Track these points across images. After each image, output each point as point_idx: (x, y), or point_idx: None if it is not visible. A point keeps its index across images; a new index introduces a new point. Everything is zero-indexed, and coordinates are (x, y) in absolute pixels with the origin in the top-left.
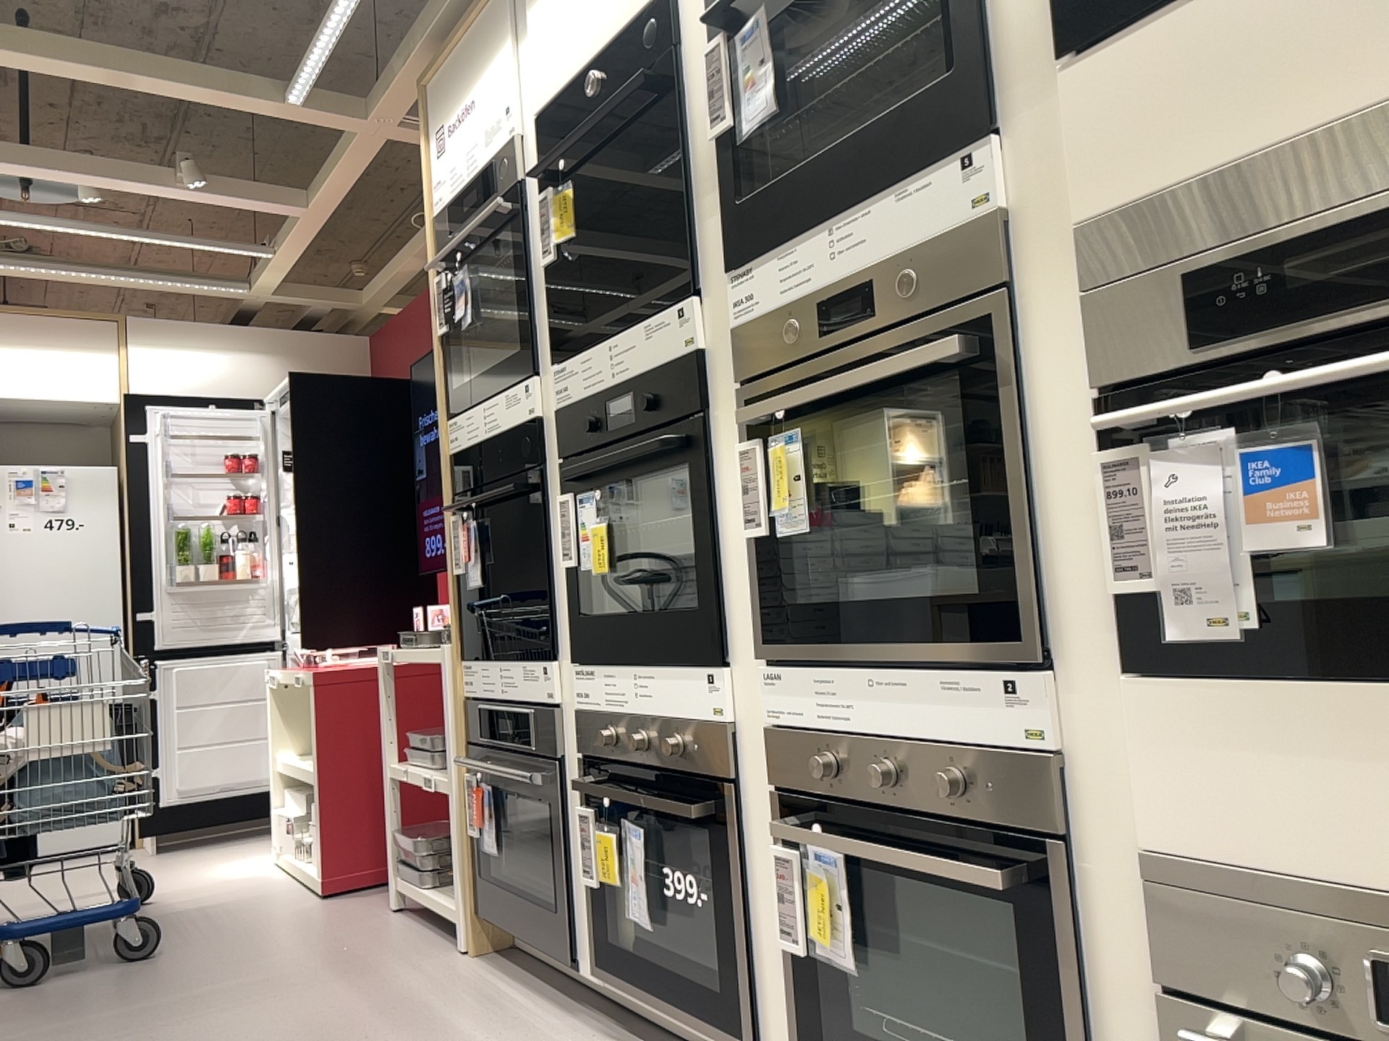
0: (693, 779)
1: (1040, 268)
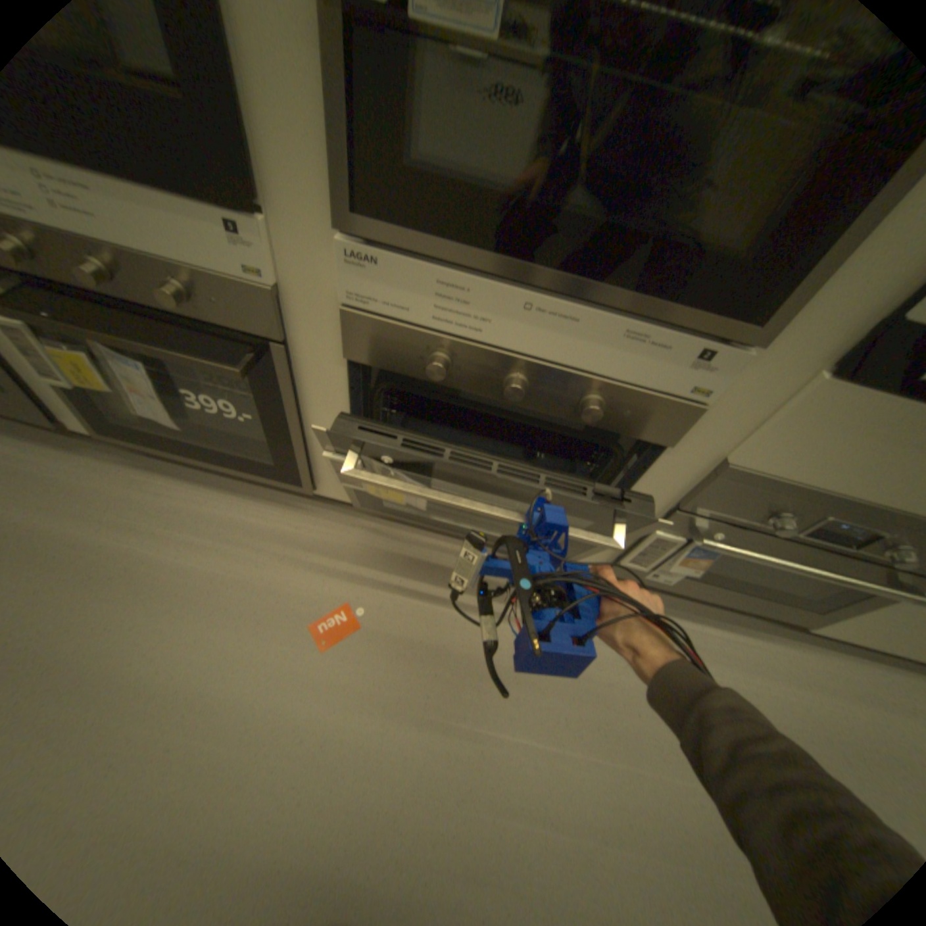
0: (211, 324)
1: None
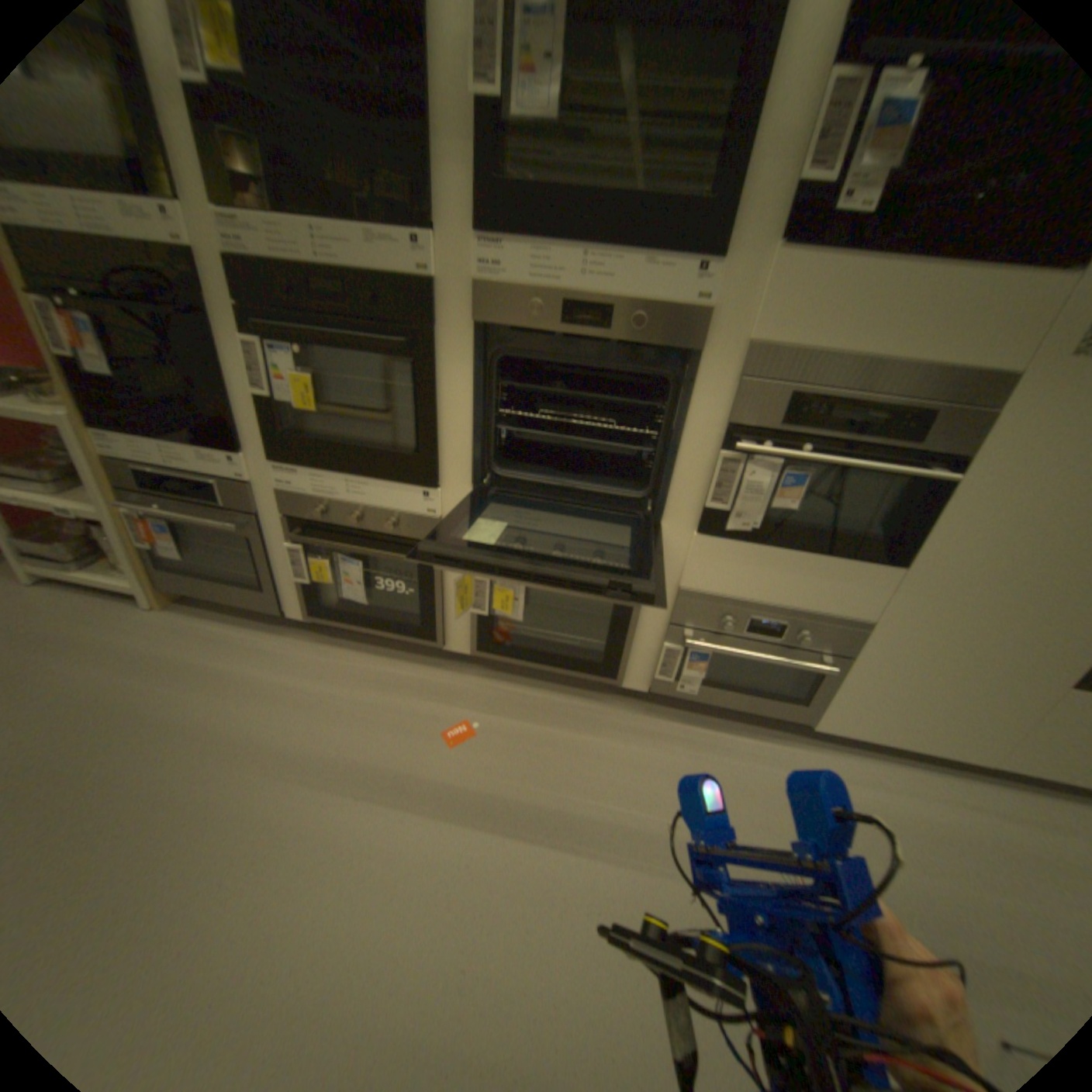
0: (403, 540)
1: (720, 351)
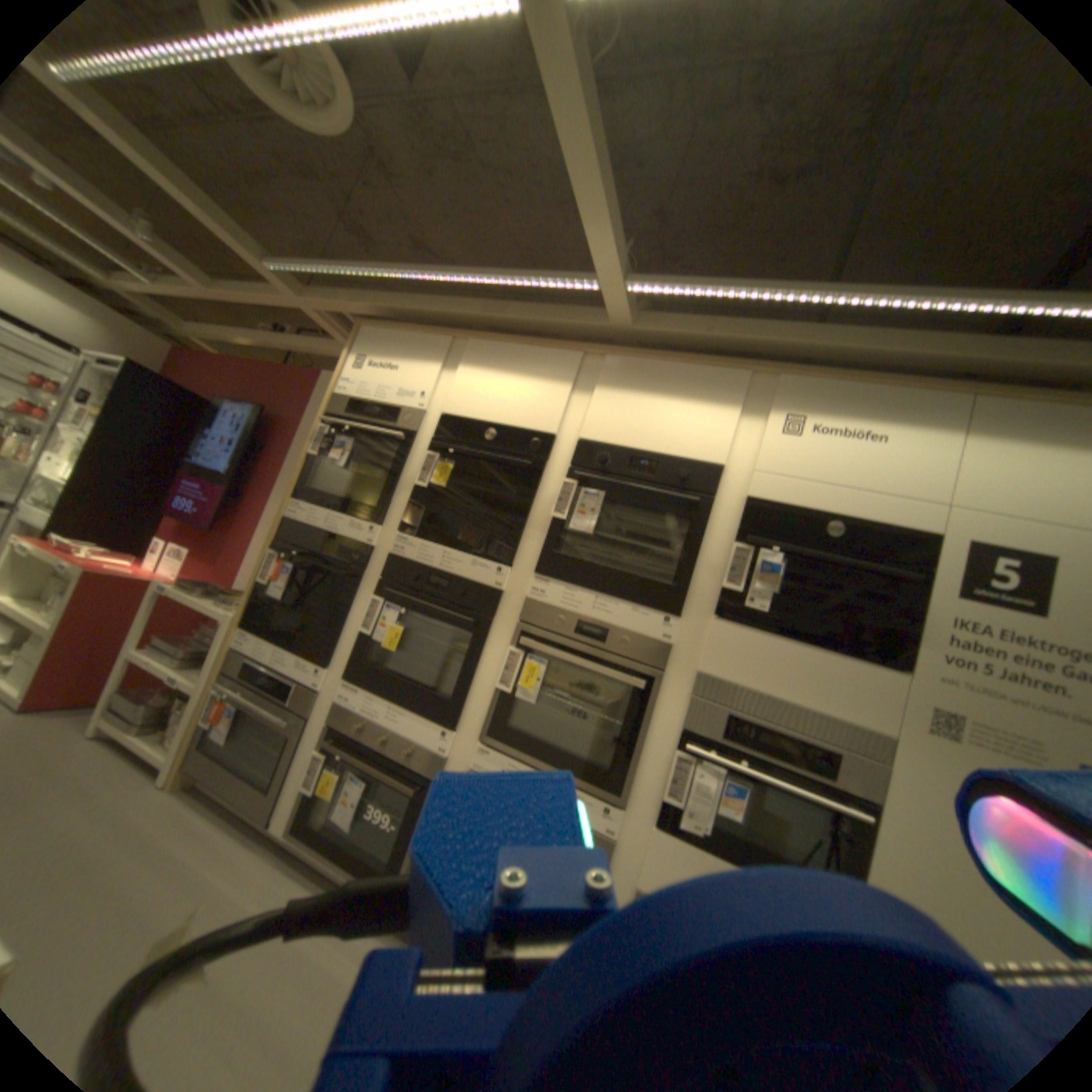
0: (409, 772)
1: (677, 673)
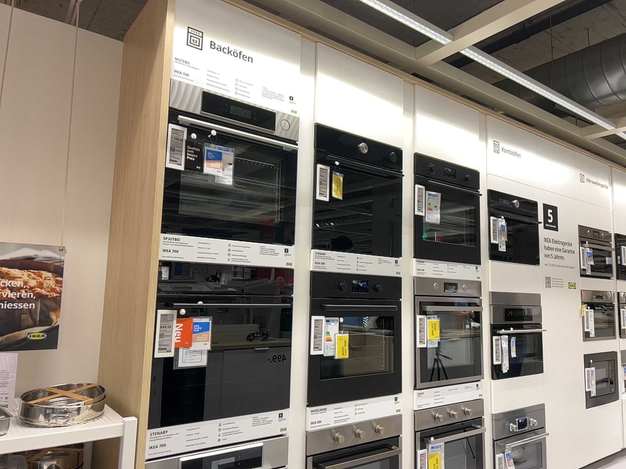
0: (380, 440)
1: (482, 295)
